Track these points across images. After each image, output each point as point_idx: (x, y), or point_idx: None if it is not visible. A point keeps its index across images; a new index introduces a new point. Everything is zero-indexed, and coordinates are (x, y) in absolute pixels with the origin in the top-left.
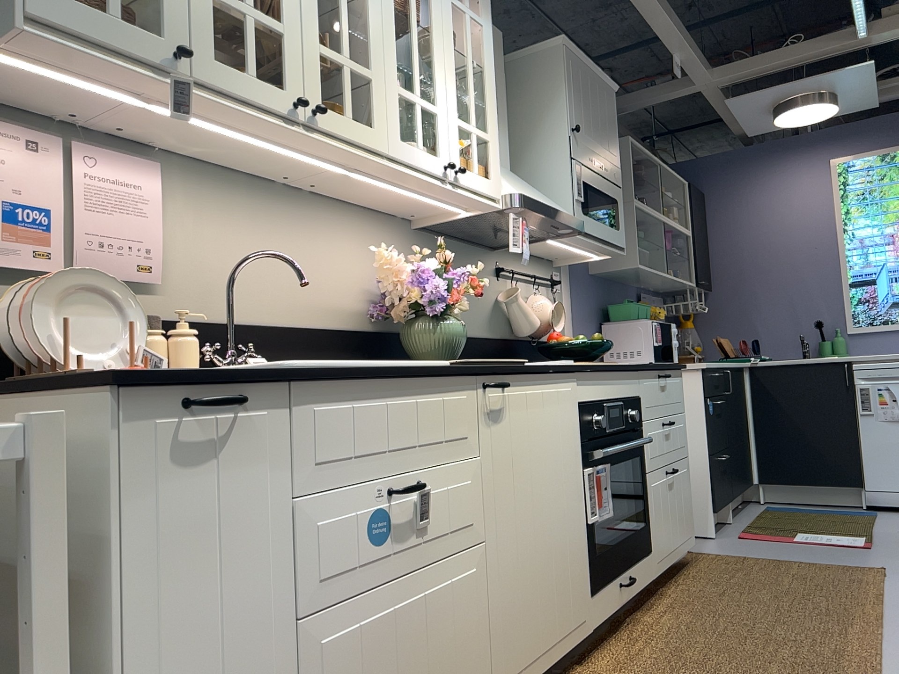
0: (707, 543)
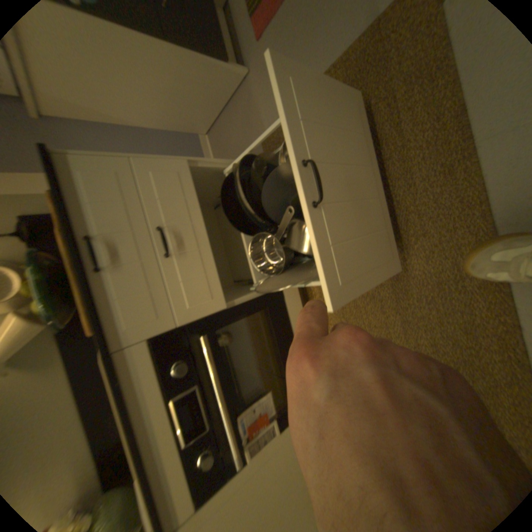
0: (255, 94)
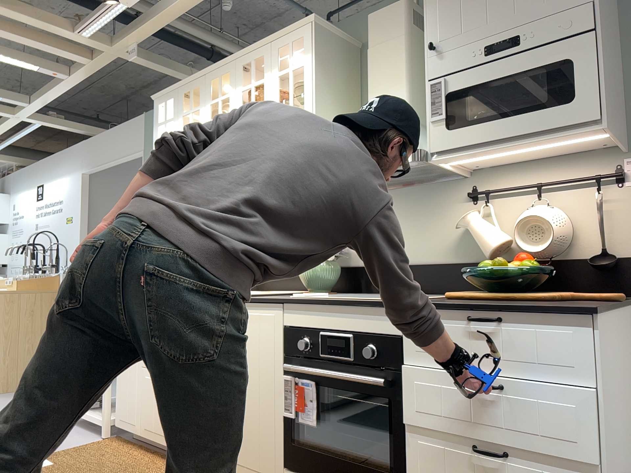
0: None
